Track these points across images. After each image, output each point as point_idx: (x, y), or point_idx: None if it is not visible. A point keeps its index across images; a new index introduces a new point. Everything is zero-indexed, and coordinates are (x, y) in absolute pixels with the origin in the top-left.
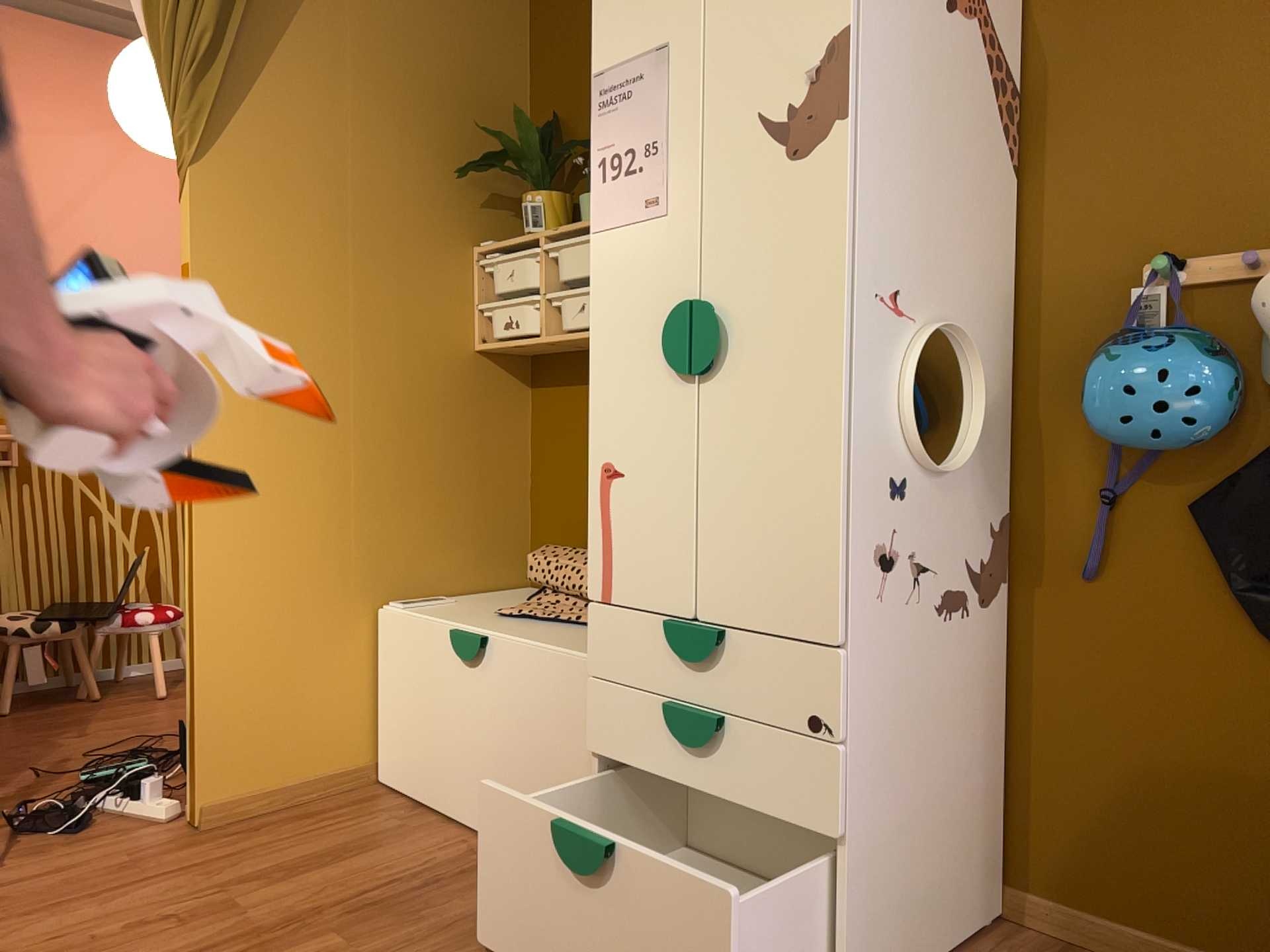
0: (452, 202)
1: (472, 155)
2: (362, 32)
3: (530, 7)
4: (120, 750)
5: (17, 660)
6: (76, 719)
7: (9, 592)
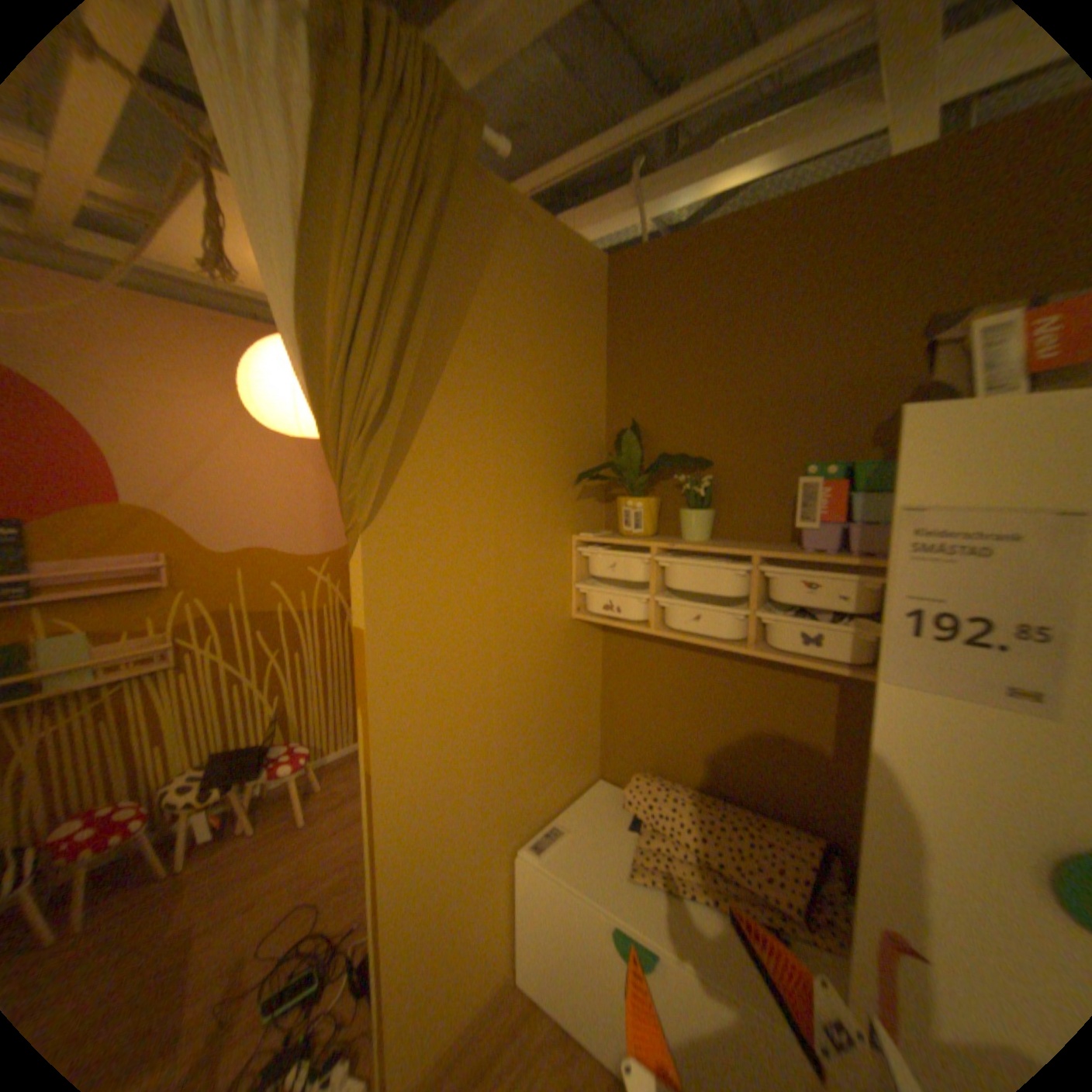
0: (558, 501)
1: (571, 457)
2: (498, 361)
3: (606, 321)
4: (287, 938)
5: (186, 827)
6: (240, 875)
7: (174, 757)
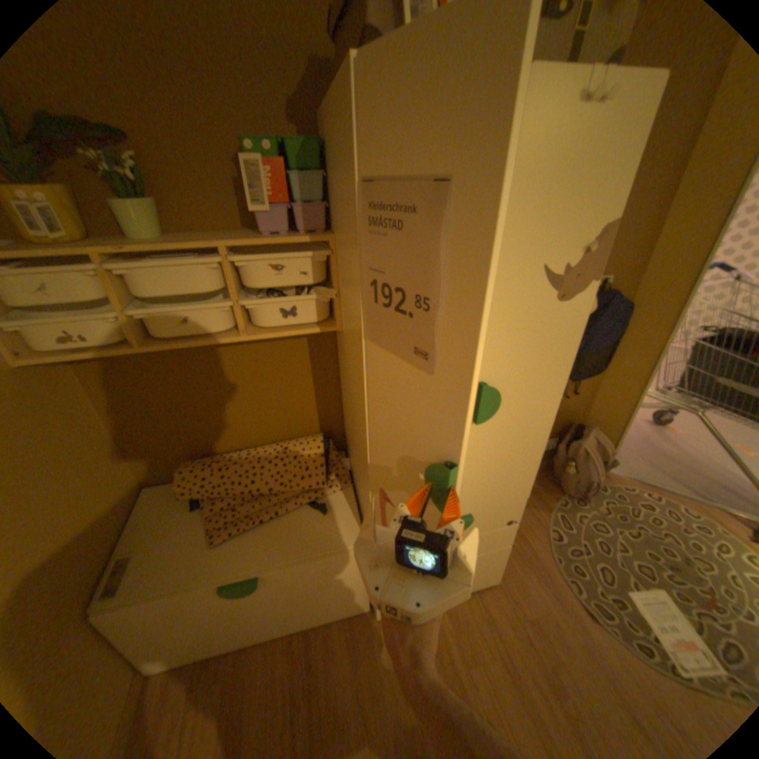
0: None
1: None
2: None
3: None
4: None
5: None
6: None
7: None
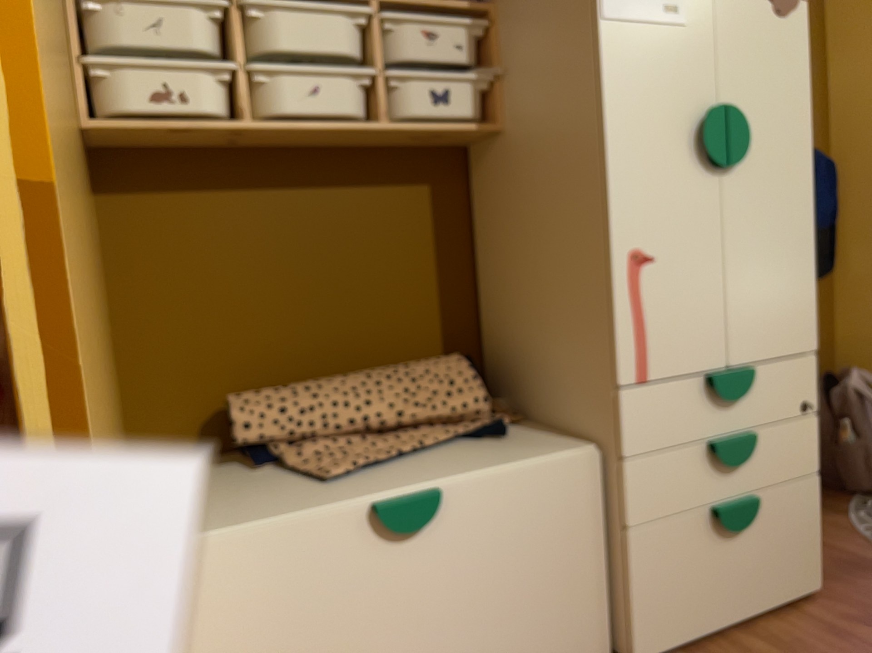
0: None
1: None
2: None
3: None
4: None
5: None
6: None
7: None
